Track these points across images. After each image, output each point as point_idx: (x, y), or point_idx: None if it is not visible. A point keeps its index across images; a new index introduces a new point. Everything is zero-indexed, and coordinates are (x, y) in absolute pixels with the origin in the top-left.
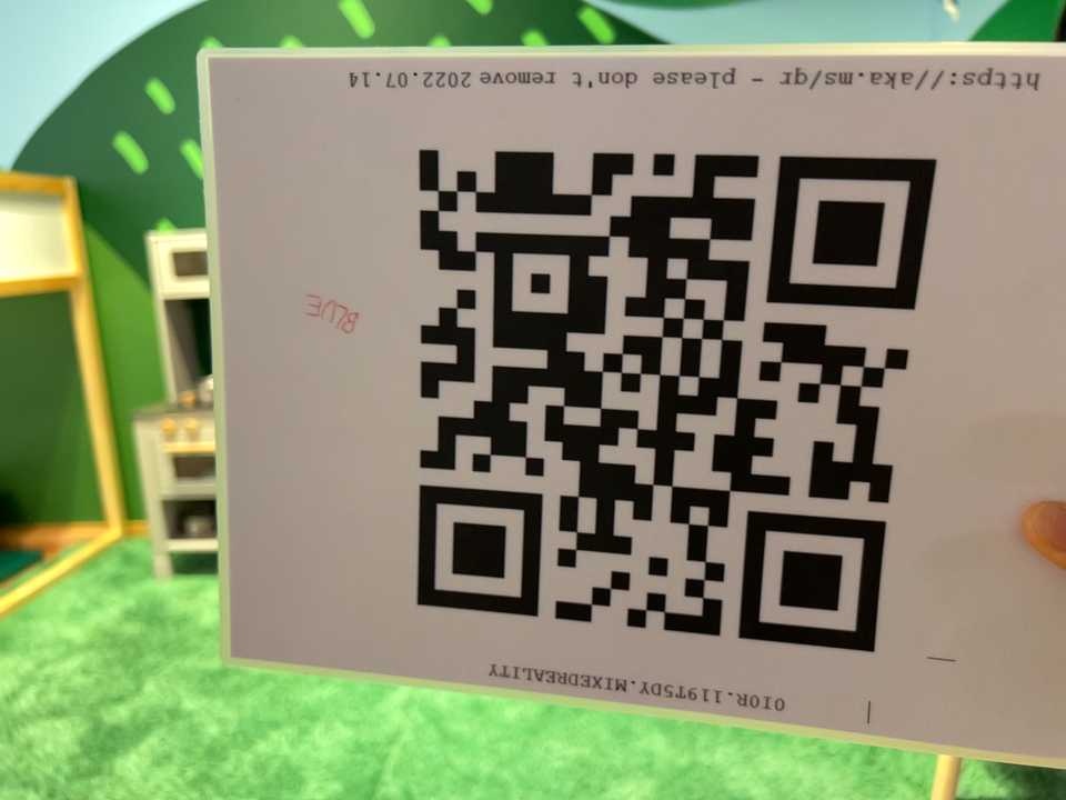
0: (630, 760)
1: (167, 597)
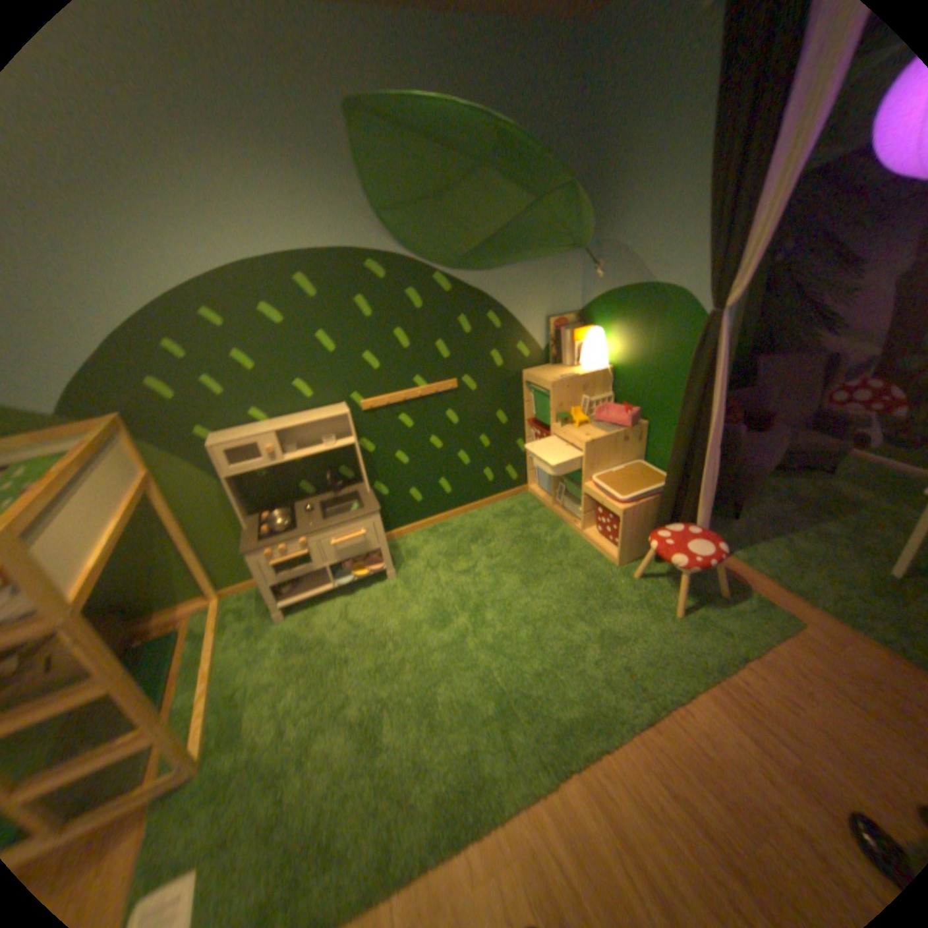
0: (576, 637)
1: (293, 630)
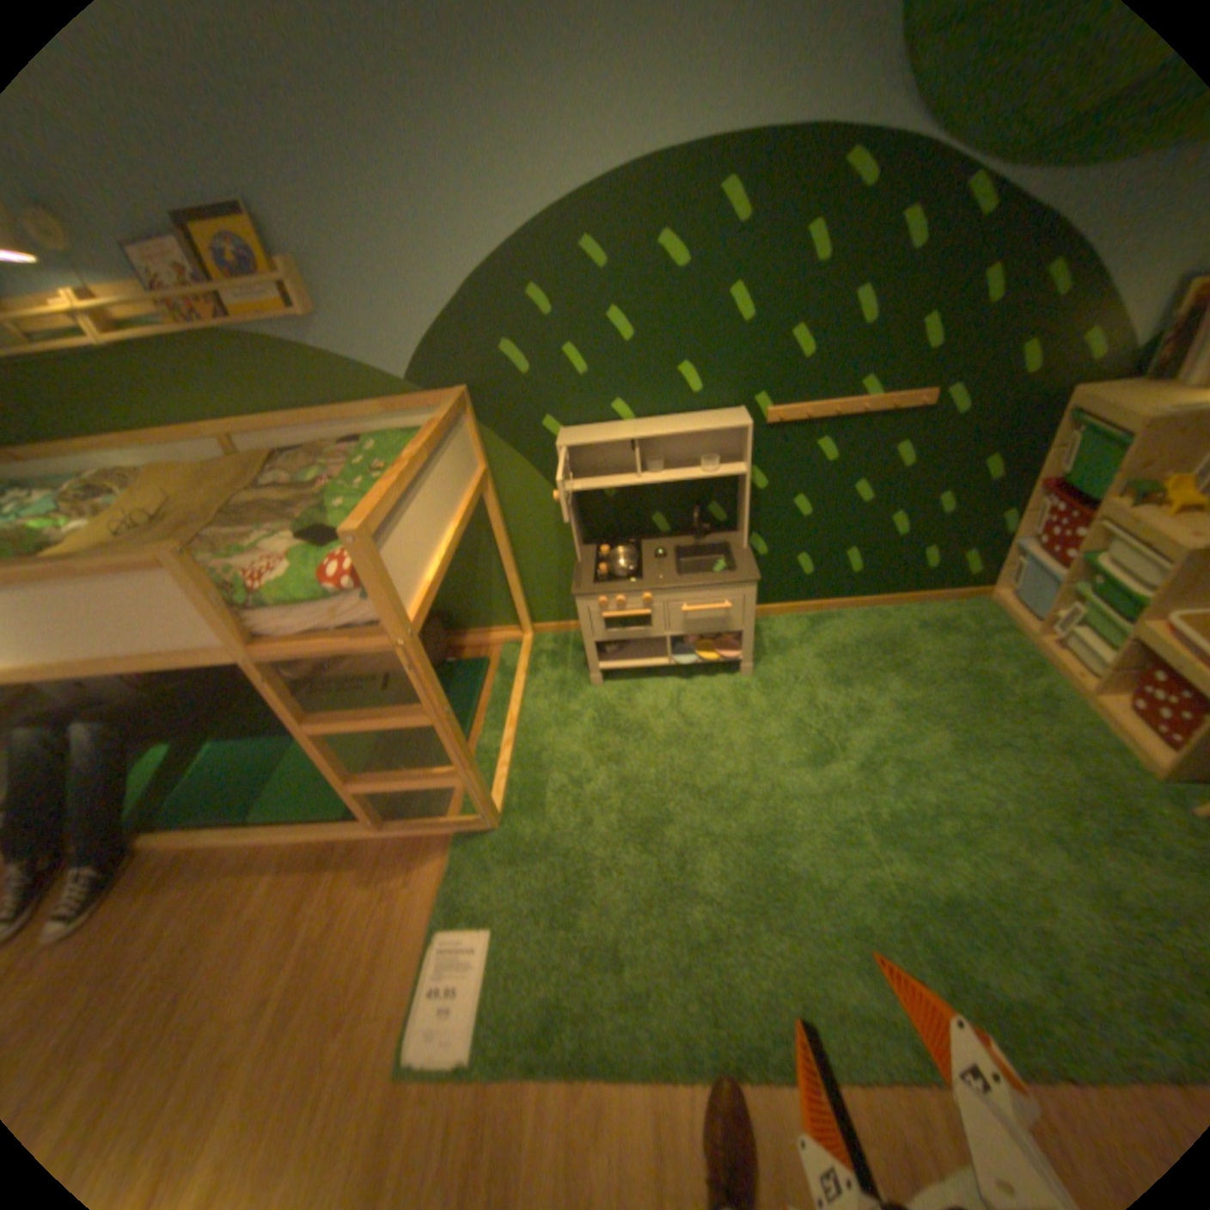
0: (1046, 872)
1: (610, 702)
